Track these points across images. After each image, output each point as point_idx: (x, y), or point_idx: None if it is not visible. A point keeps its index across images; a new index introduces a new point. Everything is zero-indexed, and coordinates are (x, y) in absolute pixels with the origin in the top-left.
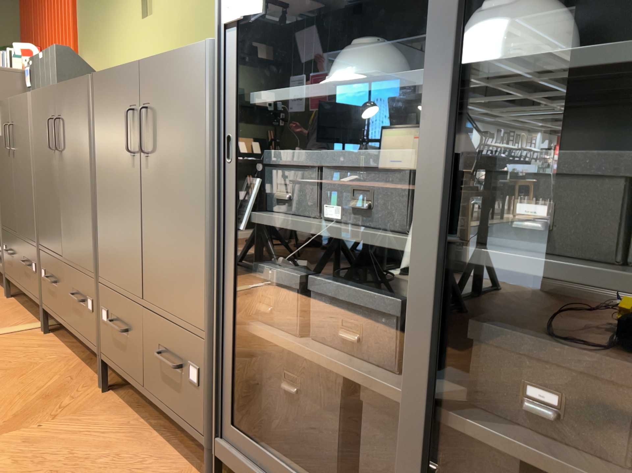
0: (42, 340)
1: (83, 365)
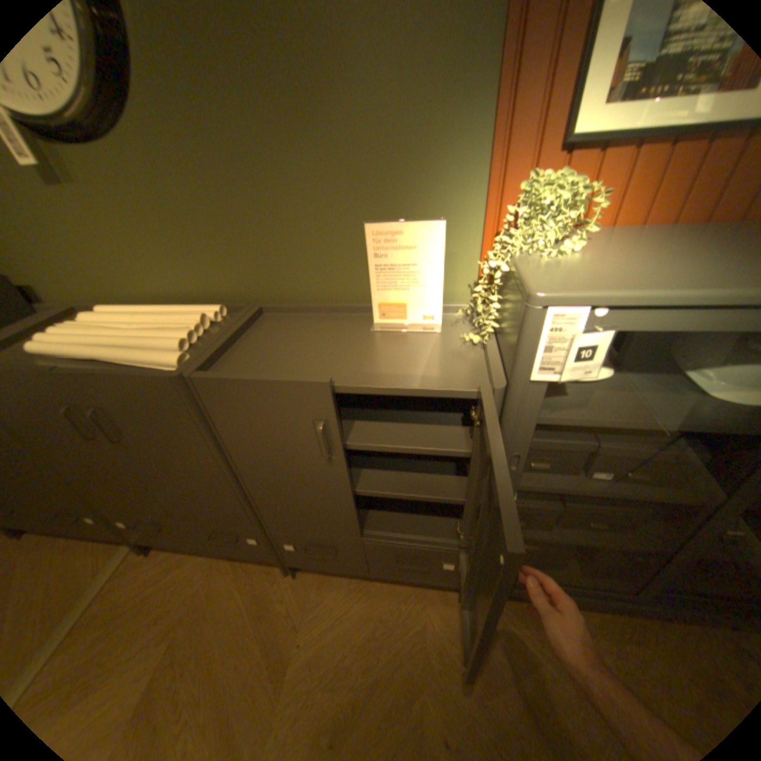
0: (153, 565)
1: (236, 565)
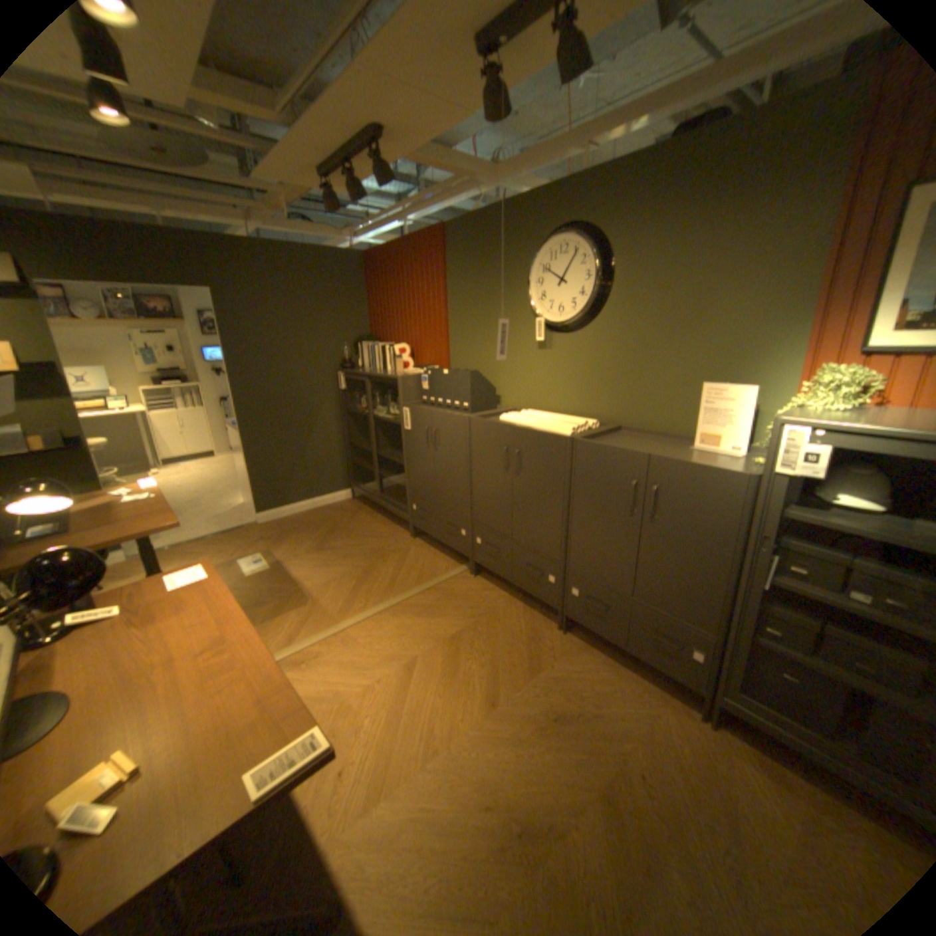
0: (478, 583)
1: (528, 608)
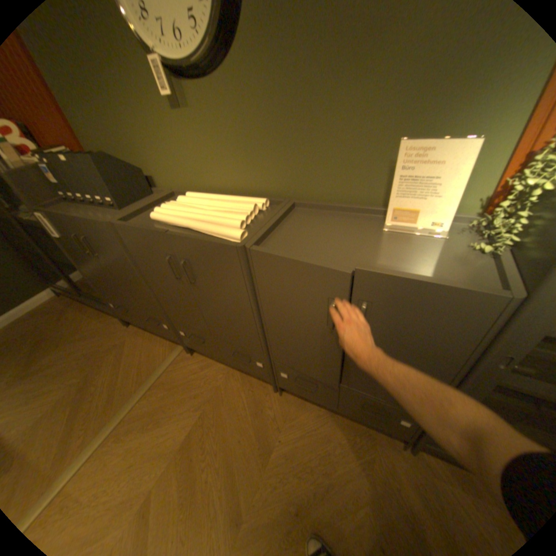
0: (196, 362)
1: (244, 376)
